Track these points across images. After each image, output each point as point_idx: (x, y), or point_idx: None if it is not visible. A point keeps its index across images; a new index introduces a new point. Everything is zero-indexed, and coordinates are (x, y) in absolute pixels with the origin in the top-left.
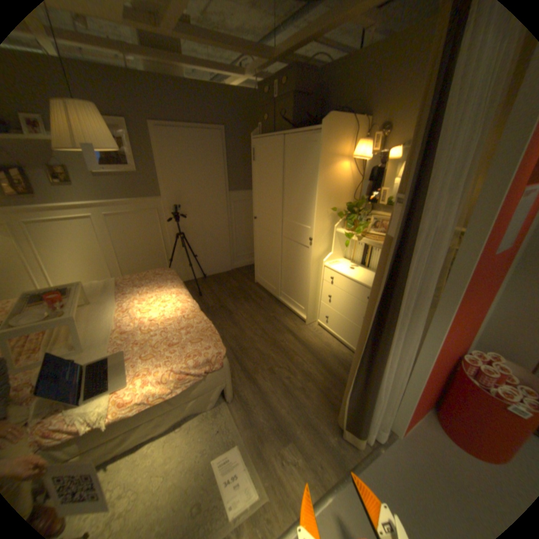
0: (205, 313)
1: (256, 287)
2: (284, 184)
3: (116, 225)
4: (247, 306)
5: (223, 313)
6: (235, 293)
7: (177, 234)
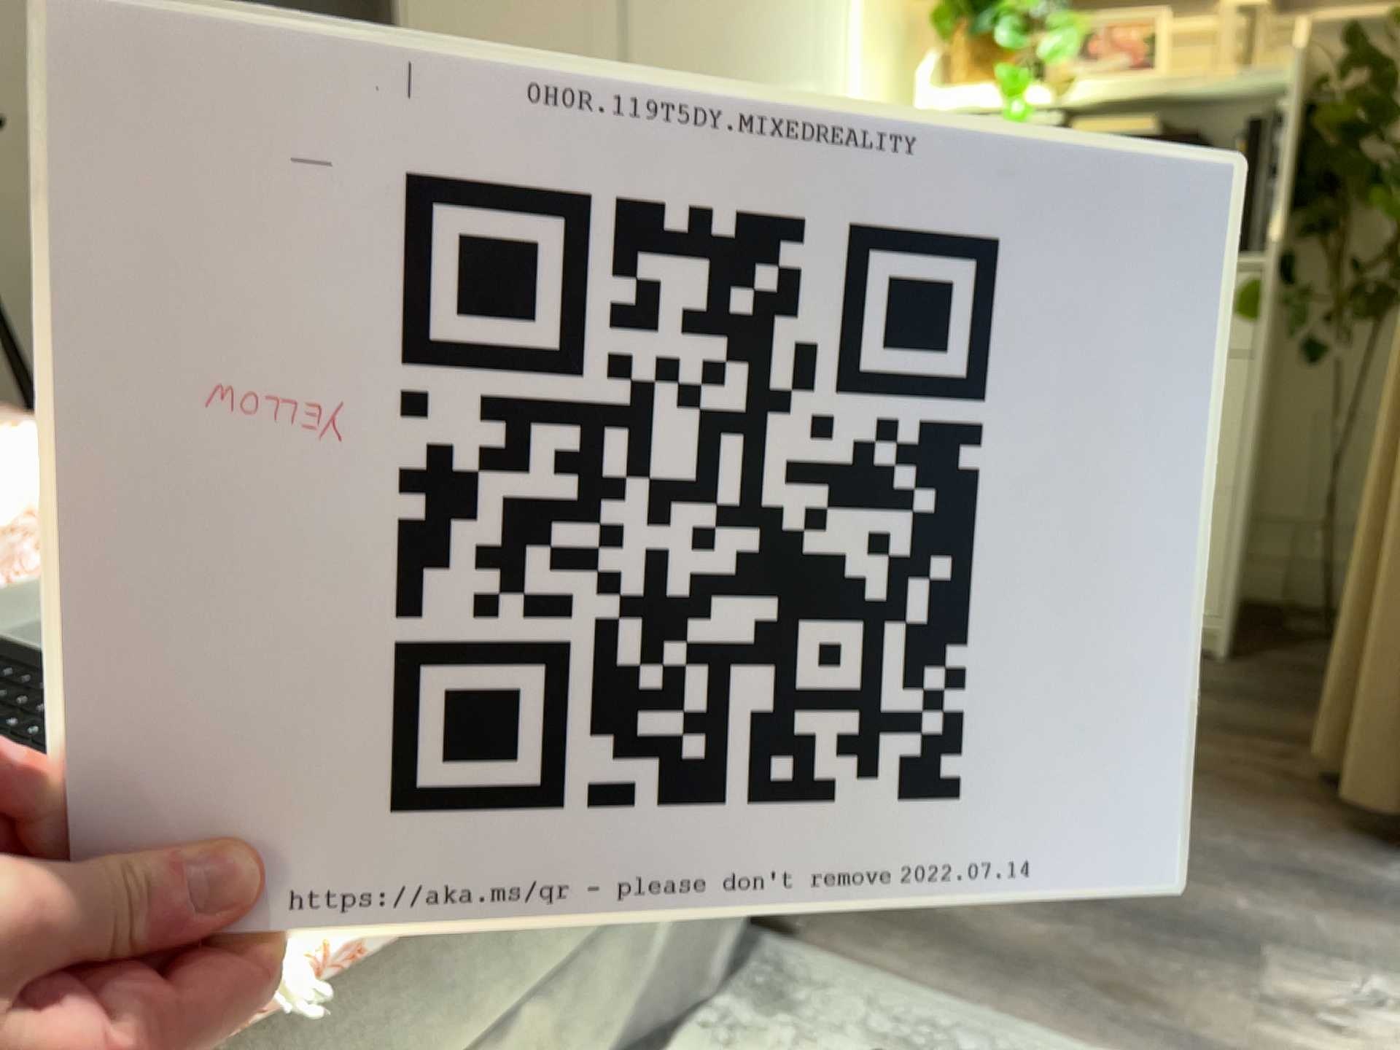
0: None
1: None
2: None
3: None
4: None
5: None
6: None
7: None
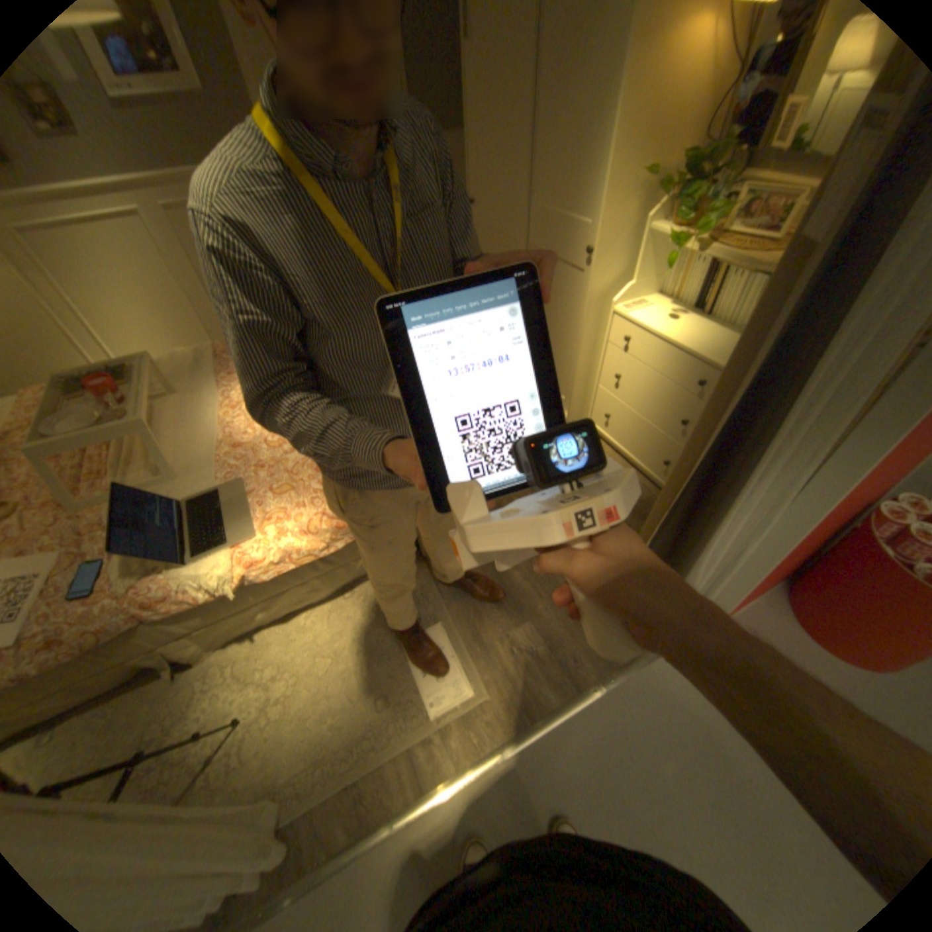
0: None
1: None
2: (536, 105)
3: None
4: None
5: None
6: None
7: None
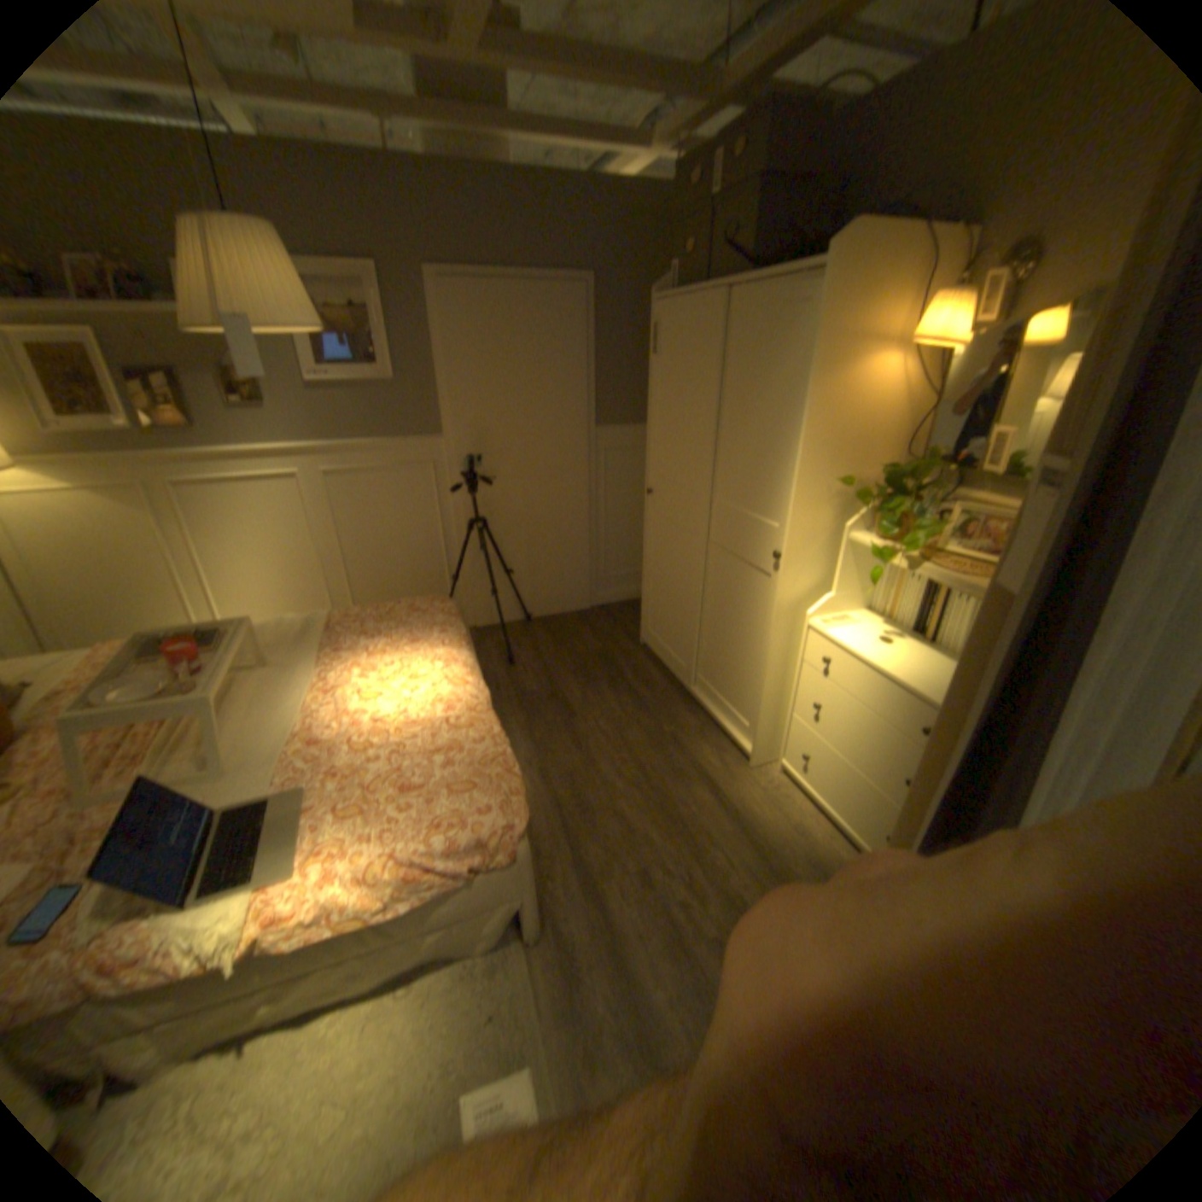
0: (514, 706)
1: (641, 655)
2: (722, 411)
3: (347, 494)
4: (612, 698)
5: (553, 710)
6: (590, 663)
7: (474, 518)
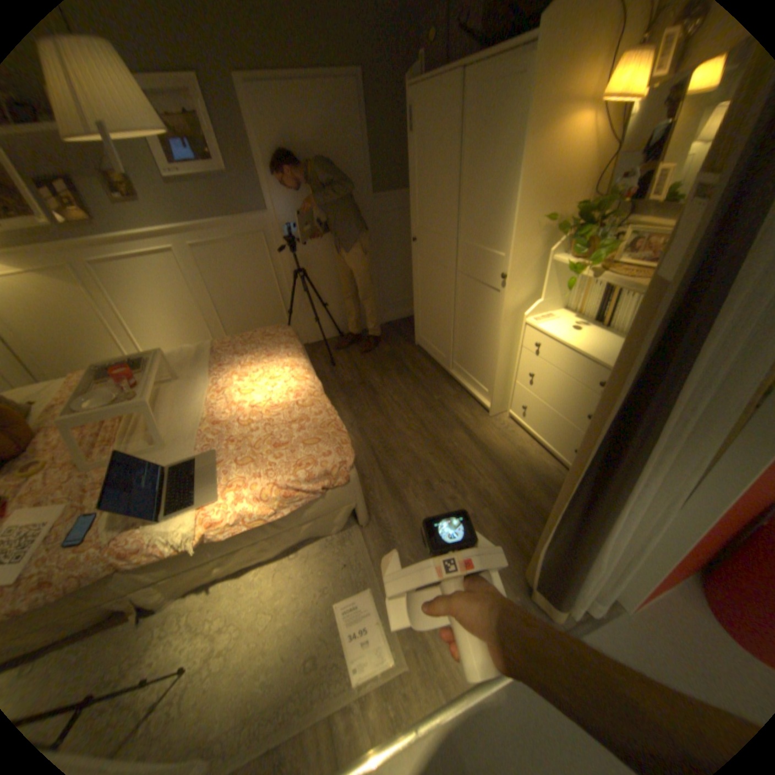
0: (338, 392)
1: (416, 353)
2: (461, 173)
3: (208, 261)
4: (399, 382)
5: (363, 392)
6: (384, 362)
7: (296, 271)
